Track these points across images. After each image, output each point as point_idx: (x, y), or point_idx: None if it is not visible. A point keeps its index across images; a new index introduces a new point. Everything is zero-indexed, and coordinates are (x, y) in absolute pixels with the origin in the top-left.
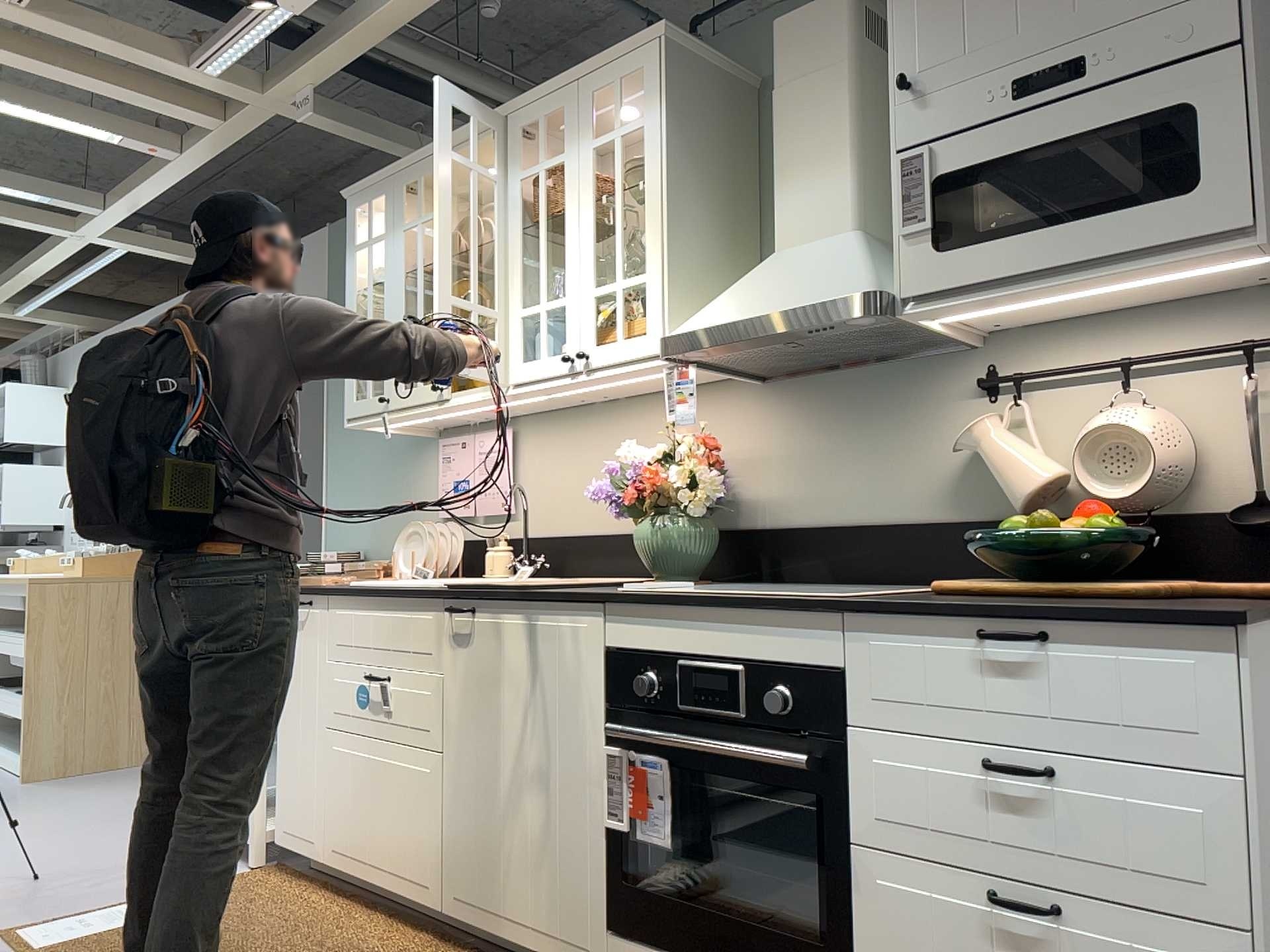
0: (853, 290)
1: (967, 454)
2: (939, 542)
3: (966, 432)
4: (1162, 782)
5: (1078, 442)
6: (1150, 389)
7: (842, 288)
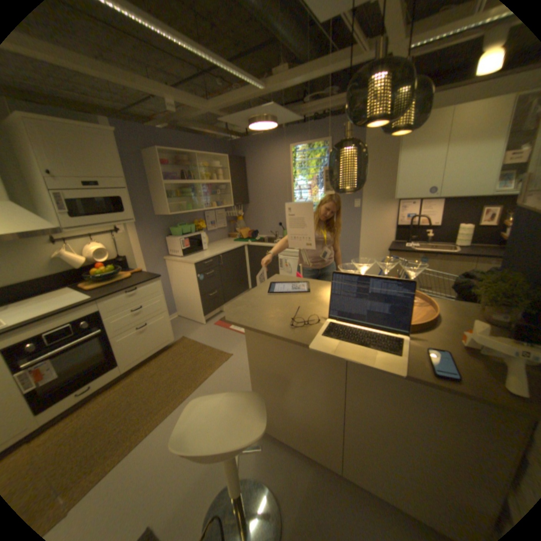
0: (50, 227)
1: (51, 258)
2: (50, 280)
3: (49, 253)
4: (155, 300)
5: (87, 252)
6: (94, 239)
7: (43, 225)
